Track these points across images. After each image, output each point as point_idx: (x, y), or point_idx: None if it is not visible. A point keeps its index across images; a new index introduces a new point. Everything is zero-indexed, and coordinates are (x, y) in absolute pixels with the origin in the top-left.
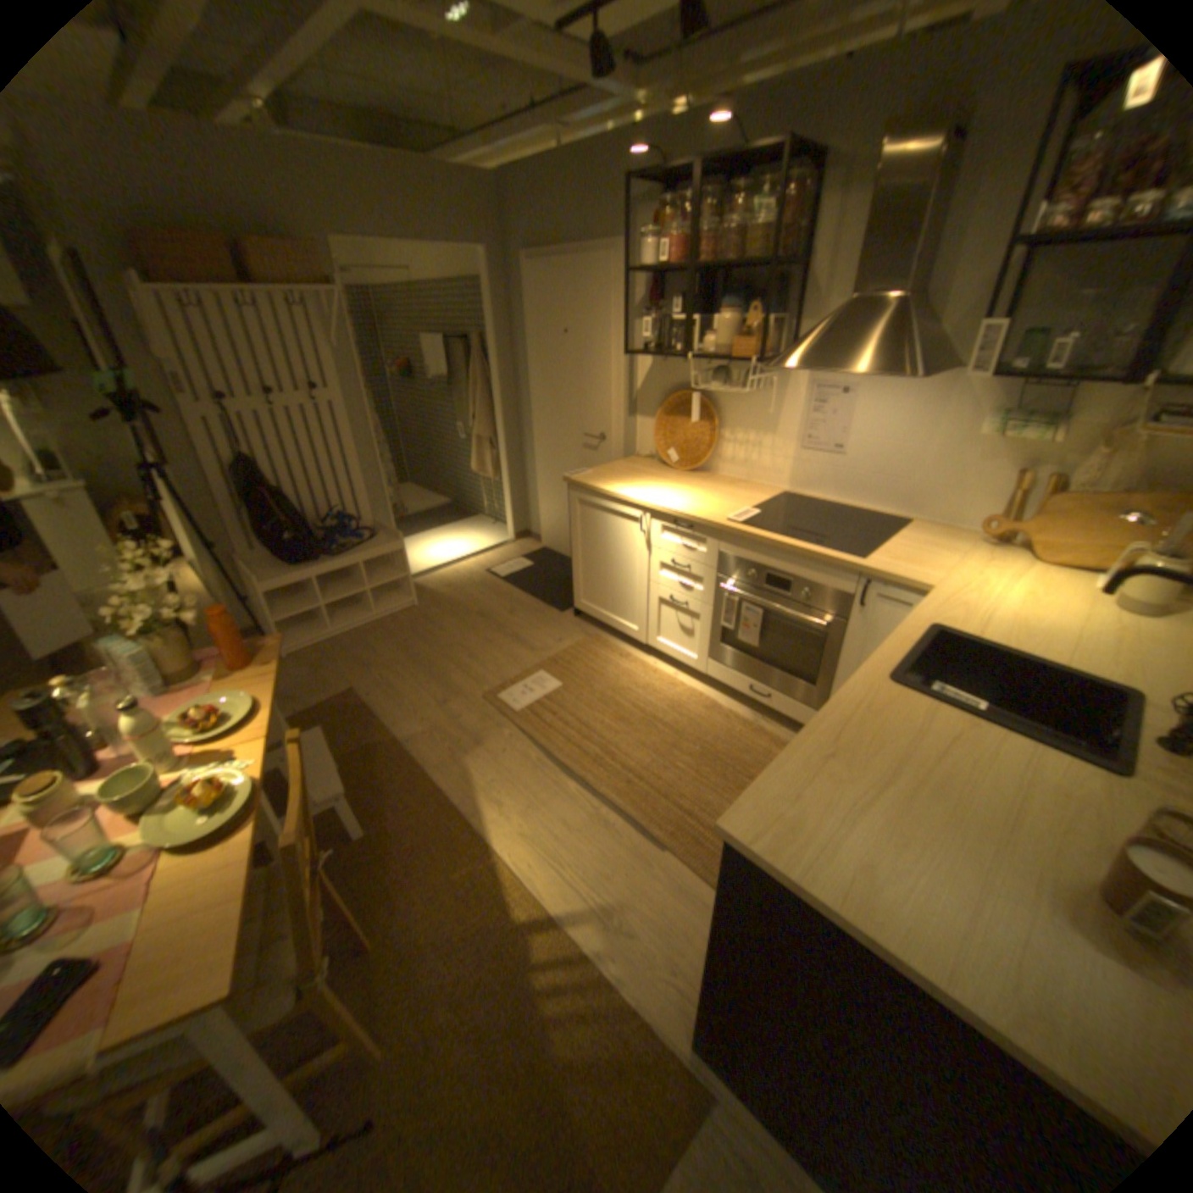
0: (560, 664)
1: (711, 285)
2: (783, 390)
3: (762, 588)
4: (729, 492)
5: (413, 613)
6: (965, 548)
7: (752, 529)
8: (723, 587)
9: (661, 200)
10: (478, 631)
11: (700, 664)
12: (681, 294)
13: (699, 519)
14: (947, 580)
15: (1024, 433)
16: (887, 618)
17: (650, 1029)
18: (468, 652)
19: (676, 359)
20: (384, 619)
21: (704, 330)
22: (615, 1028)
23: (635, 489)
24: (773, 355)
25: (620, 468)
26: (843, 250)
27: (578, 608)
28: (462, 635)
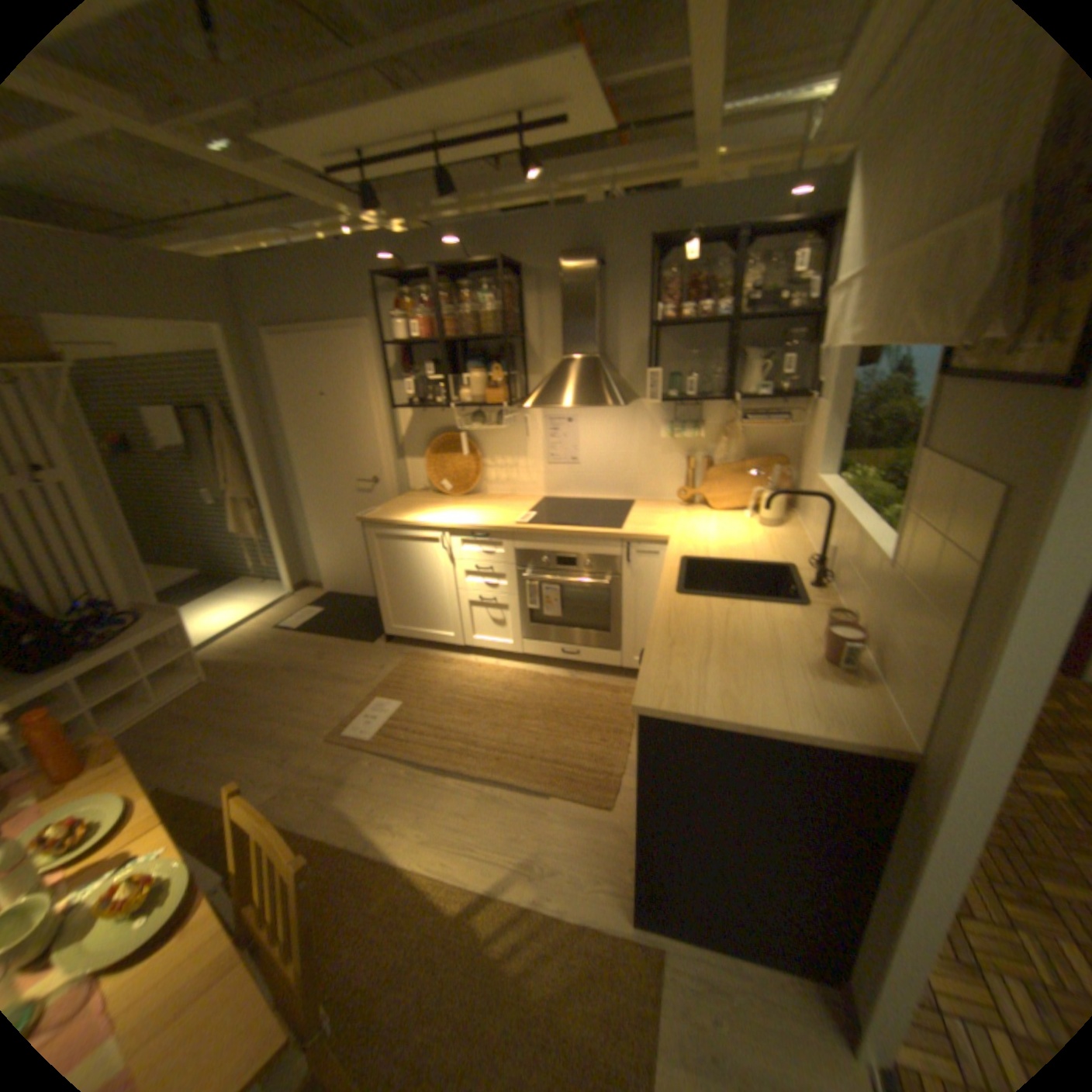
0: (391, 685)
1: (452, 352)
2: (524, 424)
3: (554, 568)
4: (503, 504)
5: (203, 689)
6: (671, 511)
7: (536, 525)
8: (524, 575)
9: (398, 291)
10: (290, 683)
11: (516, 646)
12: (428, 360)
13: (493, 526)
14: (672, 530)
15: (682, 434)
16: (644, 566)
17: (598, 930)
18: (288, 706)
19: (433, 409)
20: (167, 705)
21: (452, 385)
22: (572, 945)
23: (428, 514)
24: (512, 400)
25: (403, 501)
26: (545, 328)
27: (389, 633)
28: (273, 692)
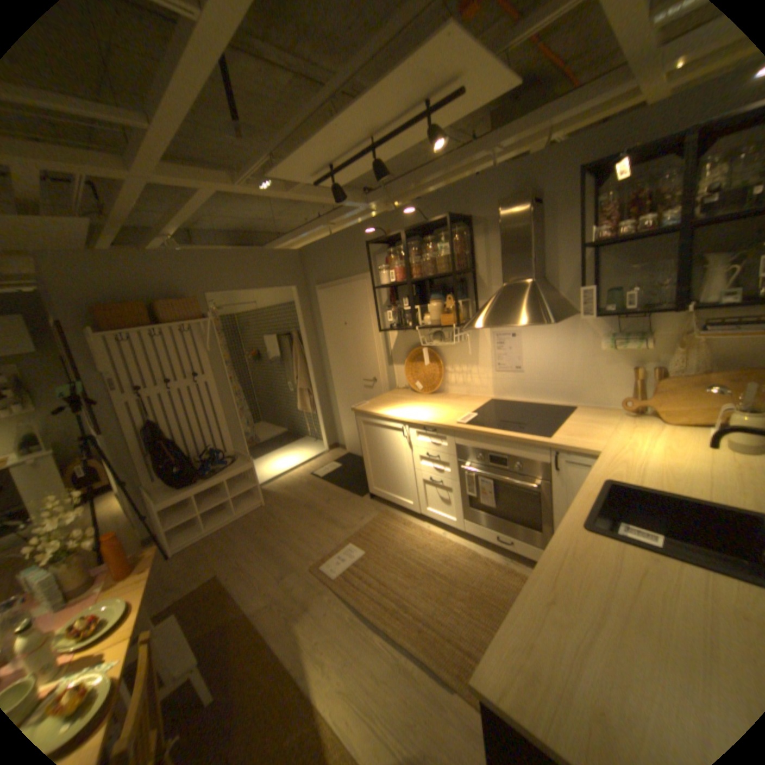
0: (363, 536)
1: (424, 288)
2: (477, 339)
3: (489, 465)
4: (457, 403)
5: (262, 510)
6: (616, 421)
7: (474, 427)
8: (463, 468)
9: (389, 251)
10: (306, 518)
11: (460, 525)
12: (408, 295)
13: (439, 424)
14: (609, 445)
15: (628, 346)
16: (577, 477)
17: None
18: (299, 535)
19: (411, 330)
20: (242, 517)
21: (425, 312)
22: None
23: (397, 409)
24: (466, 321)
25: (388, 397)
26: (493, 262)
27: (372, 492)
28: (295, 523)
